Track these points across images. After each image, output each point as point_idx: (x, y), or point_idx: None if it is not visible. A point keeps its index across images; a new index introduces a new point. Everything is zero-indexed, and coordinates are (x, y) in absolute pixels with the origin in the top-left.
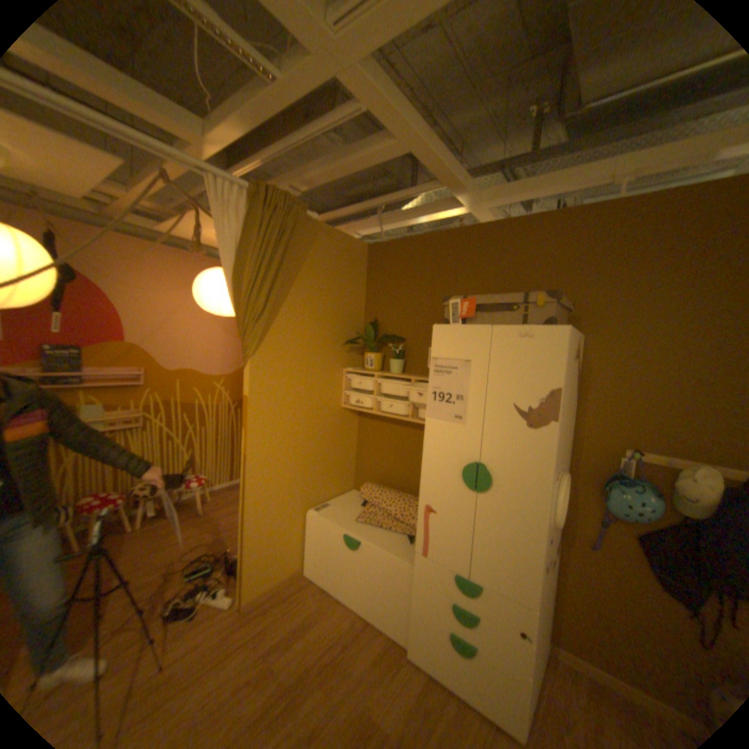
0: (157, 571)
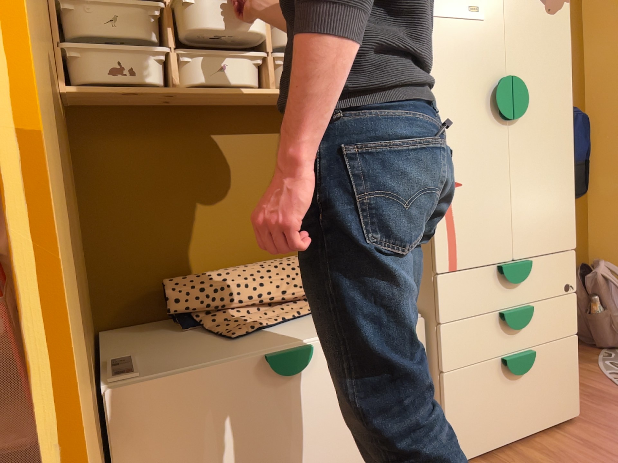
0: None
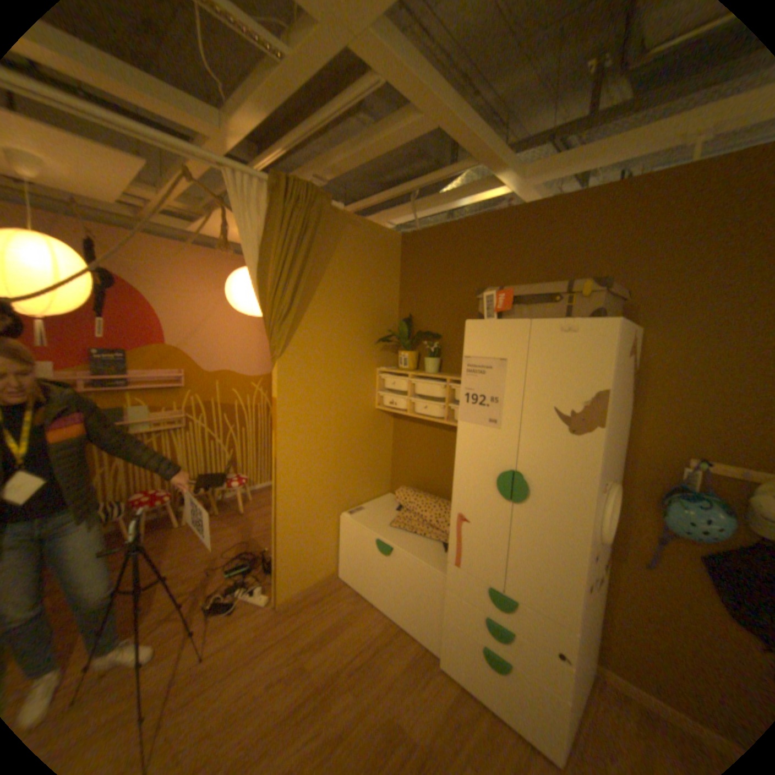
0: (199, 567)
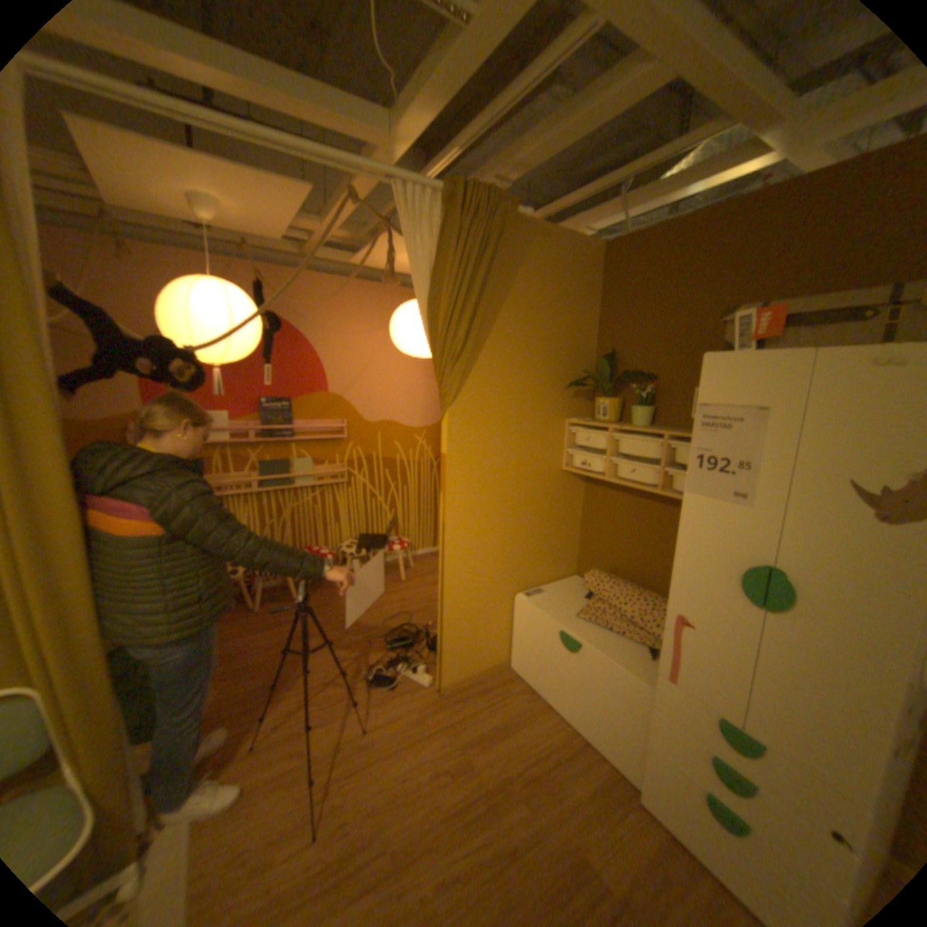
0: (362, 633)
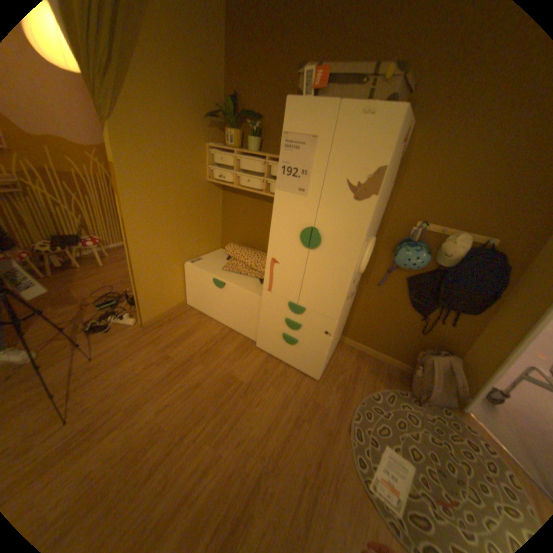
0: (73, 304)
